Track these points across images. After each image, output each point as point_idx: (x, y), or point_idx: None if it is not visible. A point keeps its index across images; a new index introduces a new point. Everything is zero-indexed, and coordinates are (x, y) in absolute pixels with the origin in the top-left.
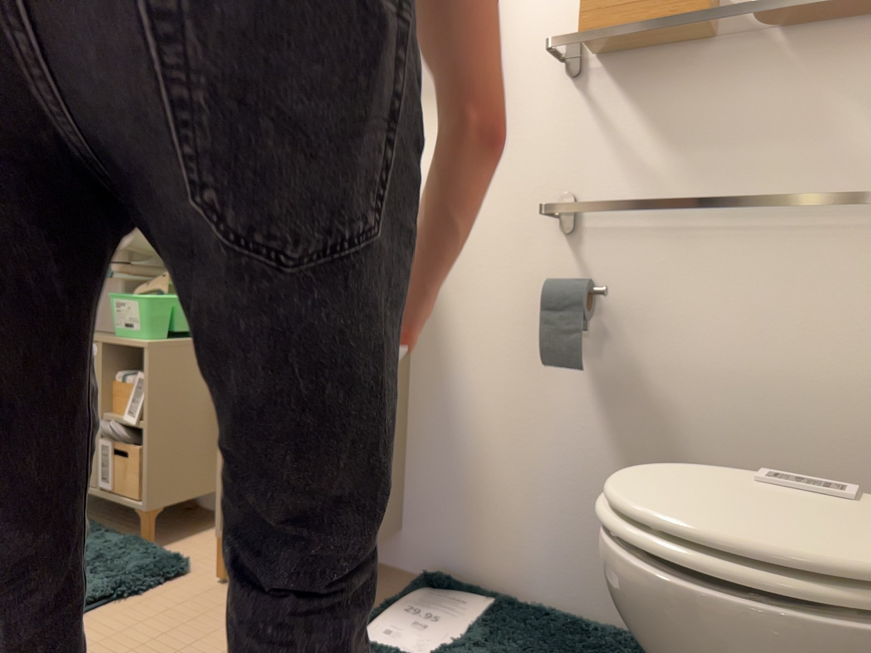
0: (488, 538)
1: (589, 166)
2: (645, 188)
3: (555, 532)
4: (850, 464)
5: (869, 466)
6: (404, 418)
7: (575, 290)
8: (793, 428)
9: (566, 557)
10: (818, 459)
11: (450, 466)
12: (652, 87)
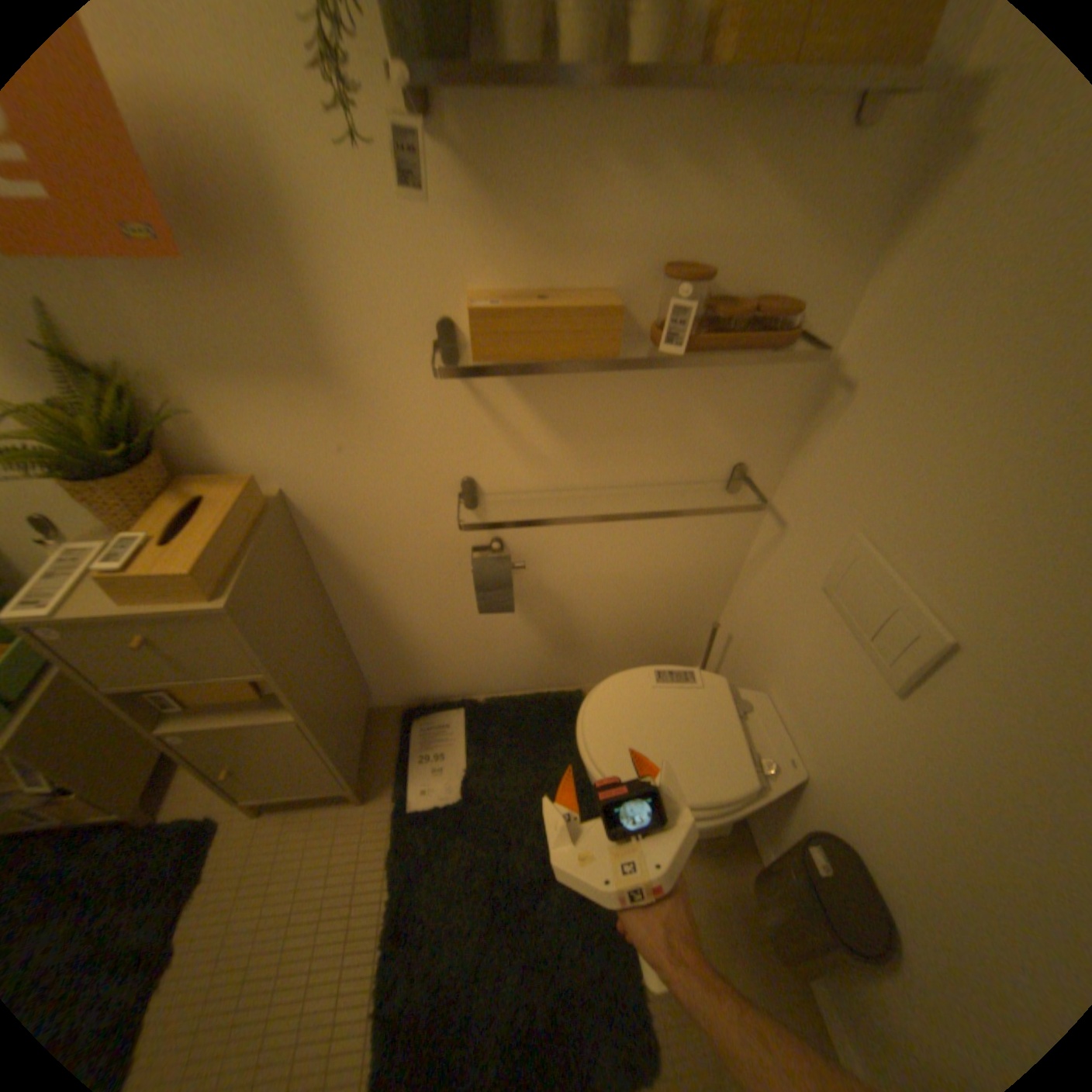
0: (444, 678)
1: (484, 452)
2: (541, 469)
3: (492, 665)
4: (666, 602)
5: (675, 601)
6: (347, 643)
7: (503, 575)
8: (639, 593)
9: (501, 672)
10: (650, 603)
11: (401, 655)
12: (542, 381)
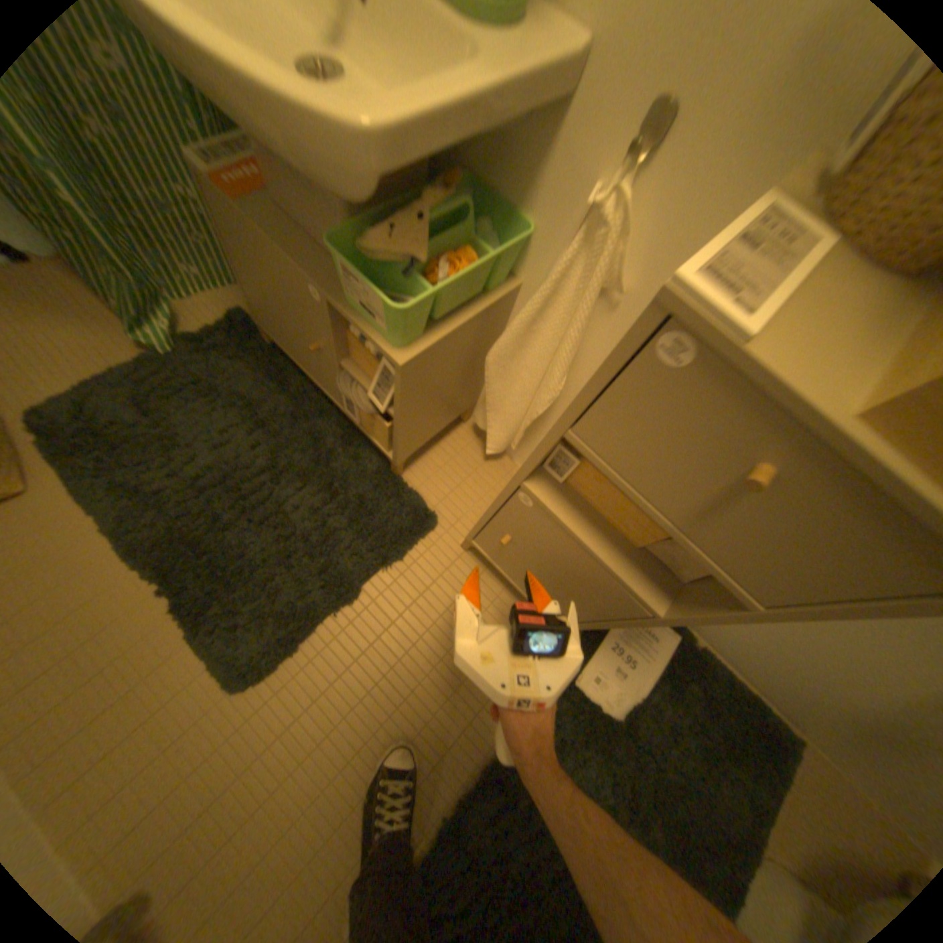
0: None
1: None
2: None
3: (775, 654)
4: None
5: None
6: None
7: None
8: None
9: (768, 662)
10: None
11: None
12: None
